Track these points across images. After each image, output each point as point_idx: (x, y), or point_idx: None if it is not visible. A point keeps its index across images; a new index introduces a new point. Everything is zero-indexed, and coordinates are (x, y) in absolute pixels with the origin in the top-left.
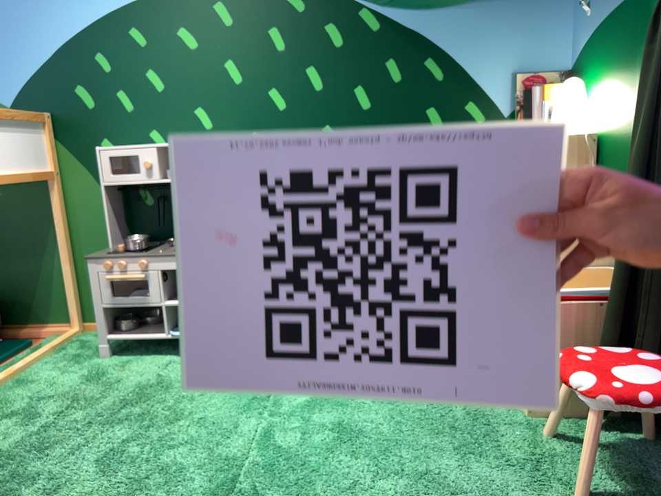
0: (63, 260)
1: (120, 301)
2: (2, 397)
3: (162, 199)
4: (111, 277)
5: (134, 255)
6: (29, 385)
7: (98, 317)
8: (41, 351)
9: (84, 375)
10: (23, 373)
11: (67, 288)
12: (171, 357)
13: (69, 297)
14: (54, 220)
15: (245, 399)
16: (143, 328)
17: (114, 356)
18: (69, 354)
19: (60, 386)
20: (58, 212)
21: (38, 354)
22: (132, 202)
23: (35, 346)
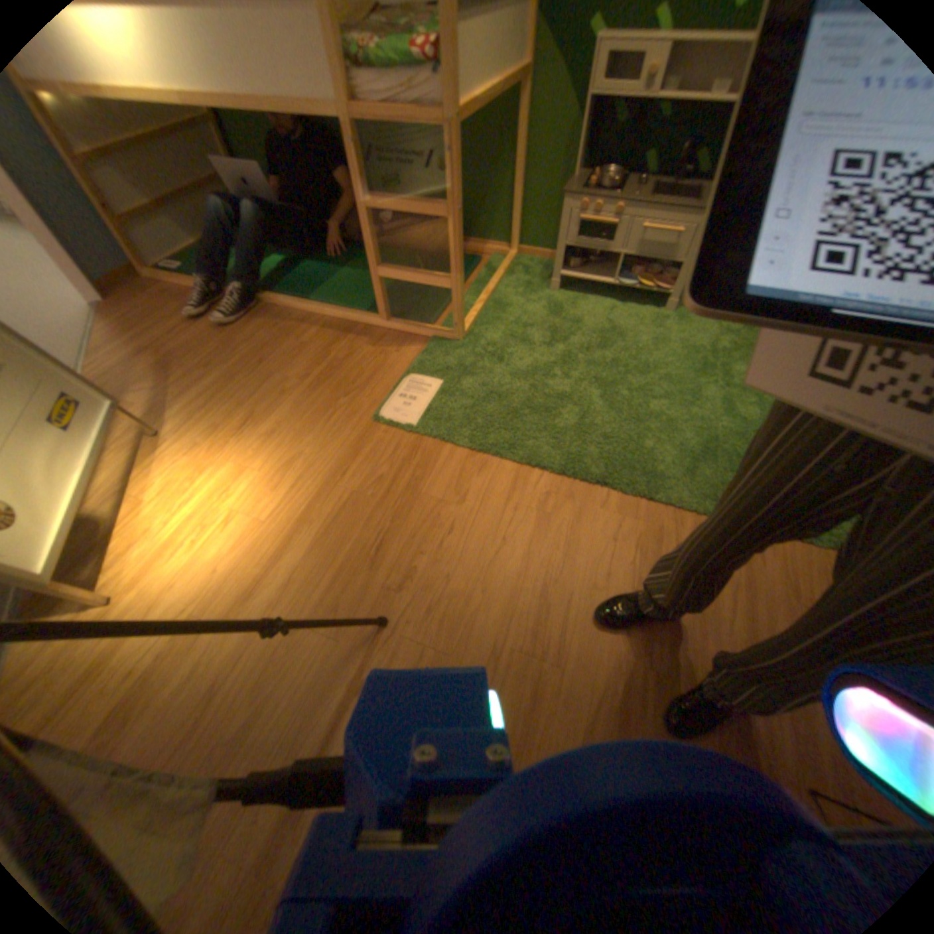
0: (516, 178)
1: (578, 239)
2: (492, 316)
3: (638, 117)
4: (584, 217)
5: (613, 196)
6: (506, 307)
7: (558, 252)
8: (498, 272)
9: (543, 304)
10: (494, 293)
11: (514, 209)
12: (609, 299)
13: (513, 219)
14: (517, 130)
15: (694, 360)
16: (586, 266)
17: (560, 289)
18: (518, 278)
19: (531, 313)
20: (524, 120)
21: (498, 275)
22: (601, 115)
23: (482, 261)
